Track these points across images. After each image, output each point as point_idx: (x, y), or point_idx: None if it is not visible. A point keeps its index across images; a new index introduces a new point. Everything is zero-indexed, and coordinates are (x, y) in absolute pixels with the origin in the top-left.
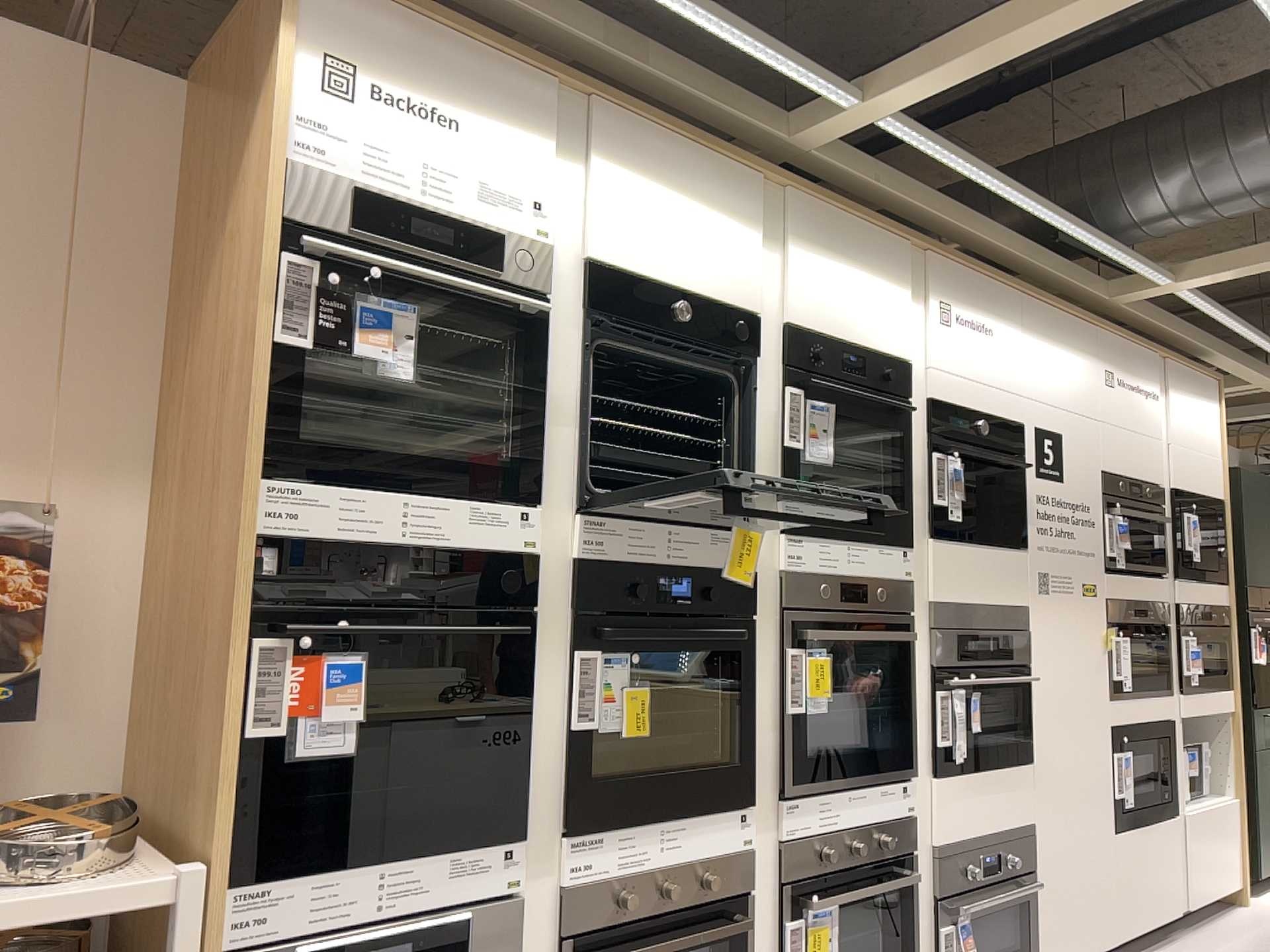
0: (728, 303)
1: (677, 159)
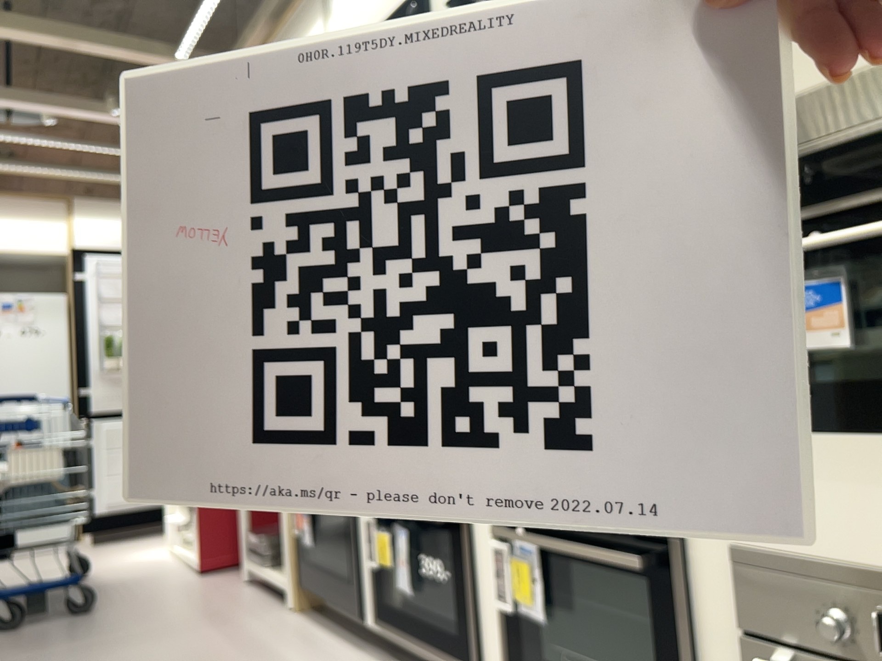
0: None
1: None
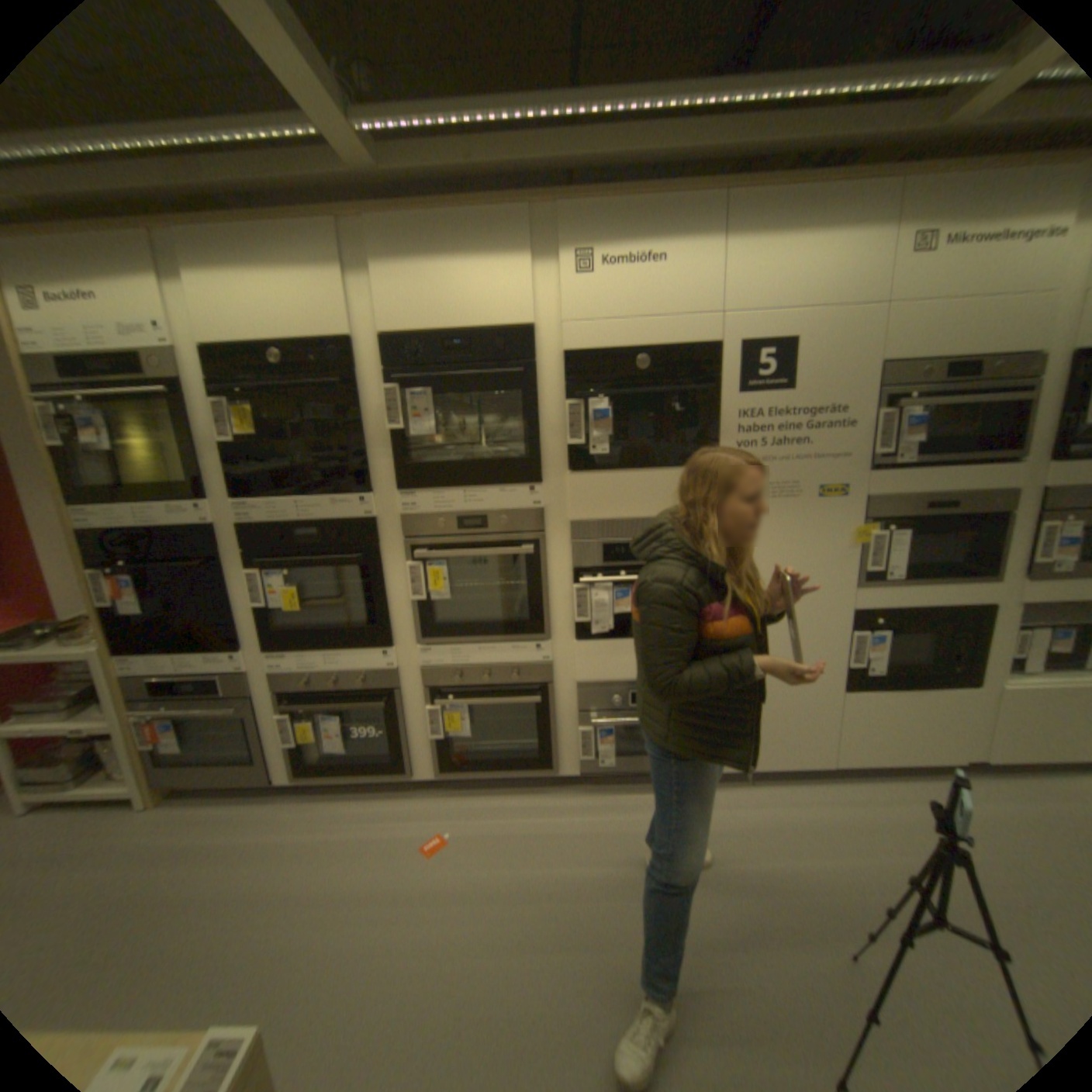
0: (317, 335)
1: (246, 235)
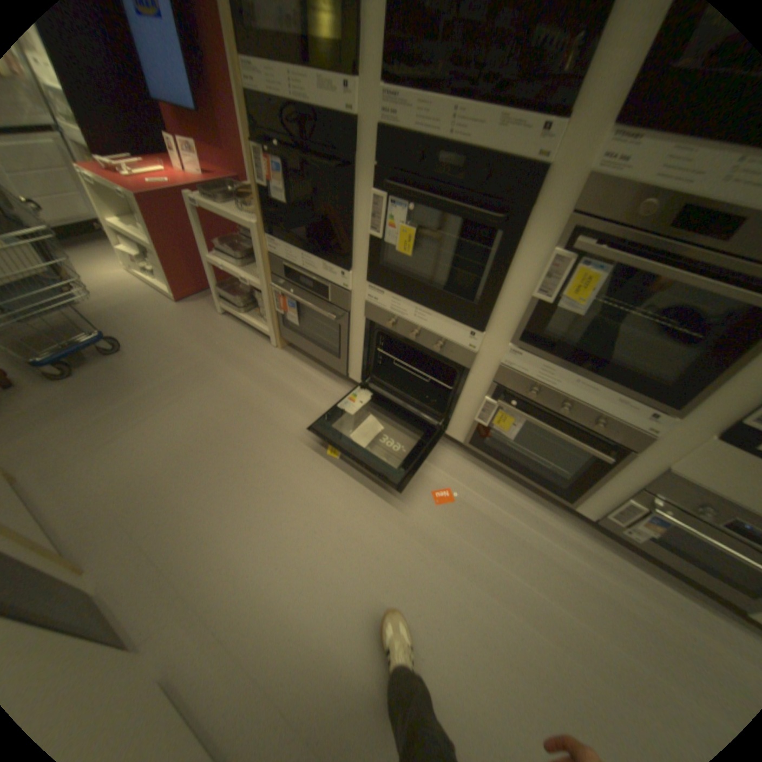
0: None
1: None
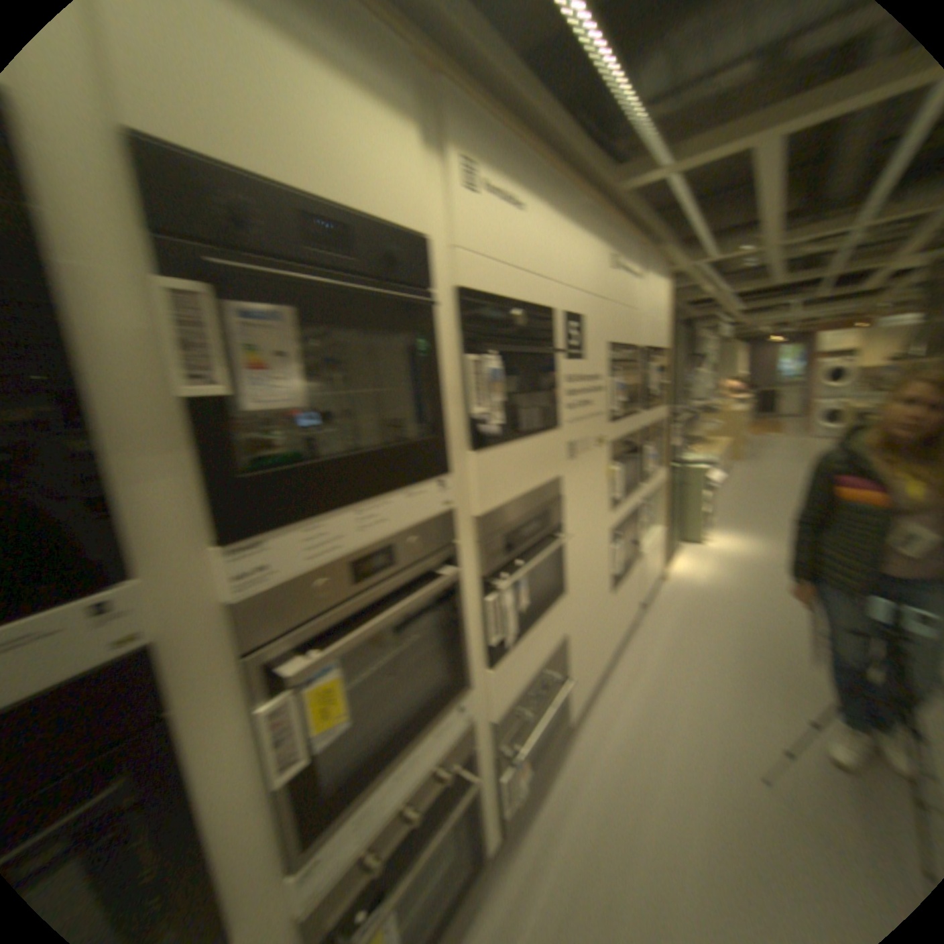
0: None
1: None
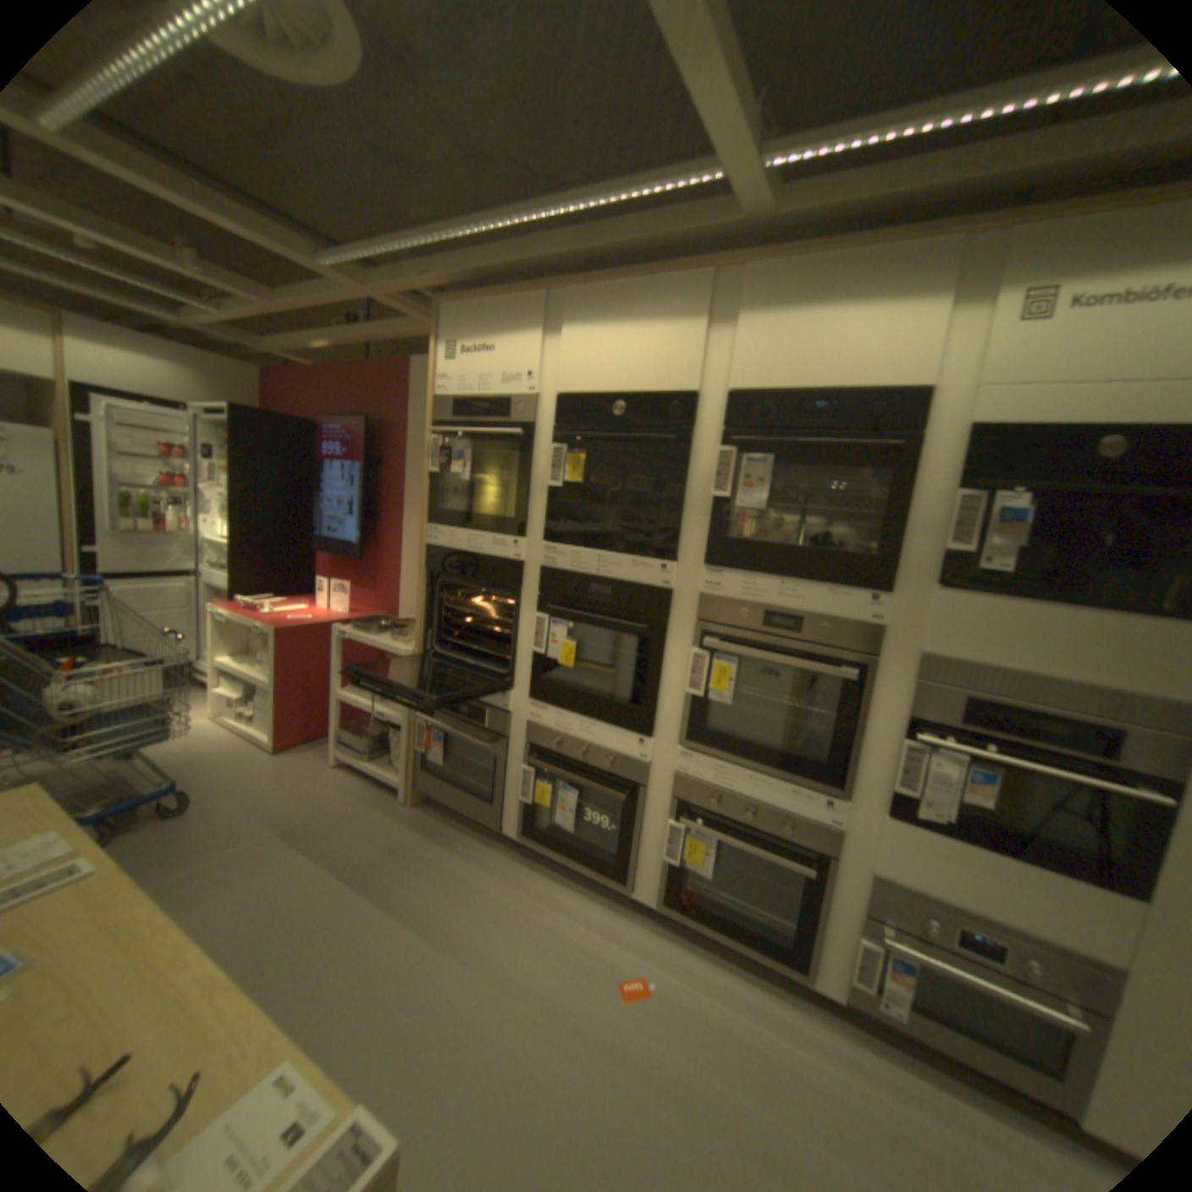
0: (665, 389)
1: (625, 291)
